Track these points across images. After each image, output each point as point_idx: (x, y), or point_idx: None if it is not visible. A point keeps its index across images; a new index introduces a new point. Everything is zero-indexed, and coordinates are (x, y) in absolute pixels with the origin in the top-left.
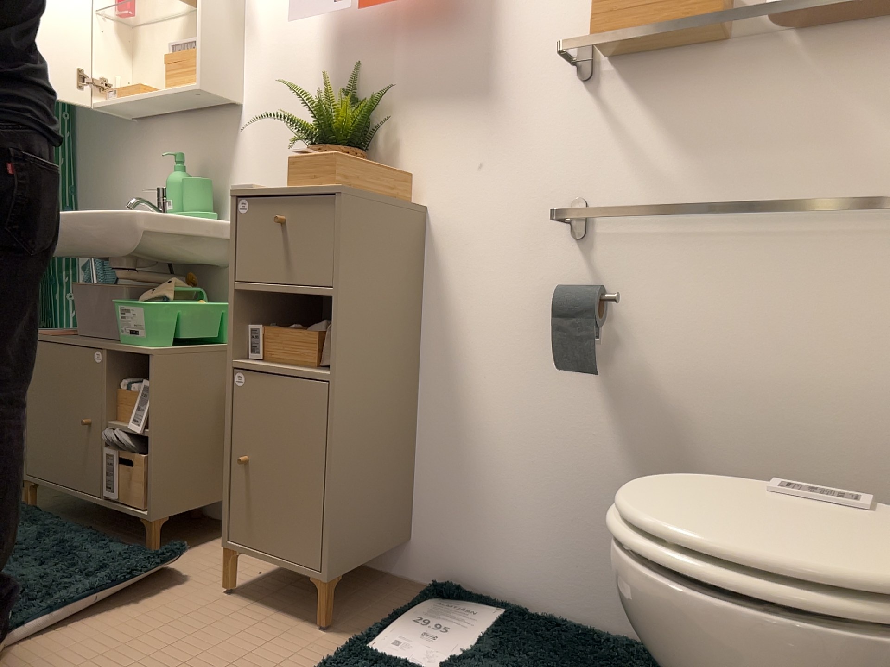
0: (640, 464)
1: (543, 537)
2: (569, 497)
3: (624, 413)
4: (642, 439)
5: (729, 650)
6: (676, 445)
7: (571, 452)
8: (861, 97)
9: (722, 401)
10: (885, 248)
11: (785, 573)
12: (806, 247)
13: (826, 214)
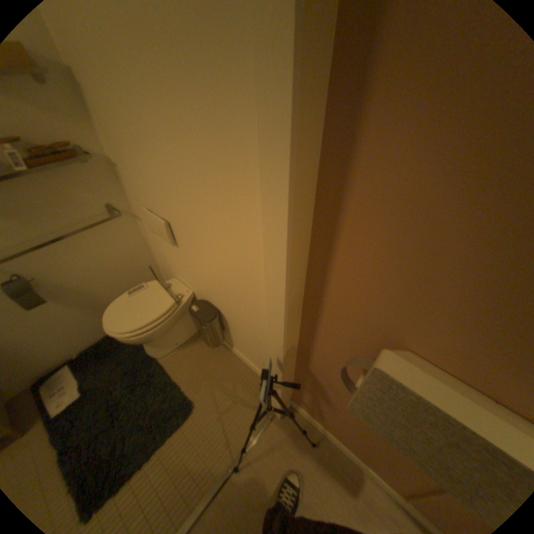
0: (73, 306)
1: (57, 344)
2: (57, 330)
3: (57, 300)
4: (69, 301)
5: (155, 335)
6: (80, 295)
7: (47, 321)
8: (67, 186)
9: (85, 278)
10: (101, 224)
11: (155, 319)
12: (80, 232)
13: (80, 221)
